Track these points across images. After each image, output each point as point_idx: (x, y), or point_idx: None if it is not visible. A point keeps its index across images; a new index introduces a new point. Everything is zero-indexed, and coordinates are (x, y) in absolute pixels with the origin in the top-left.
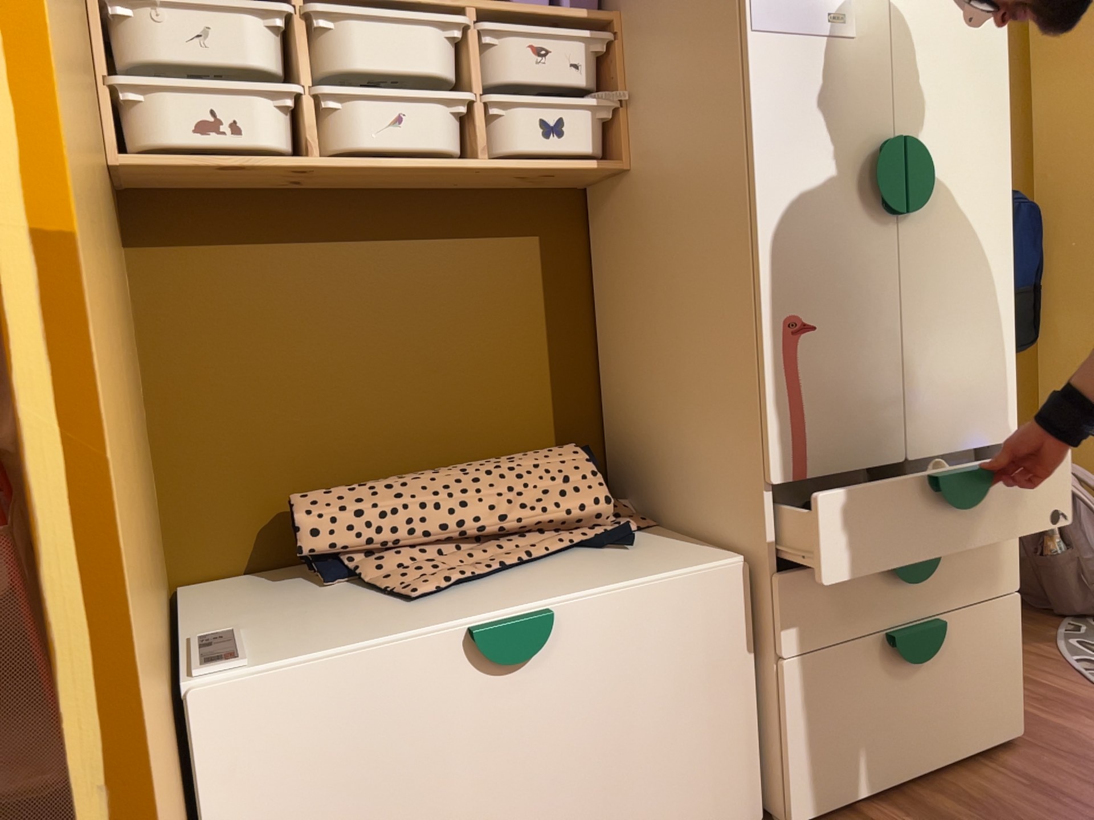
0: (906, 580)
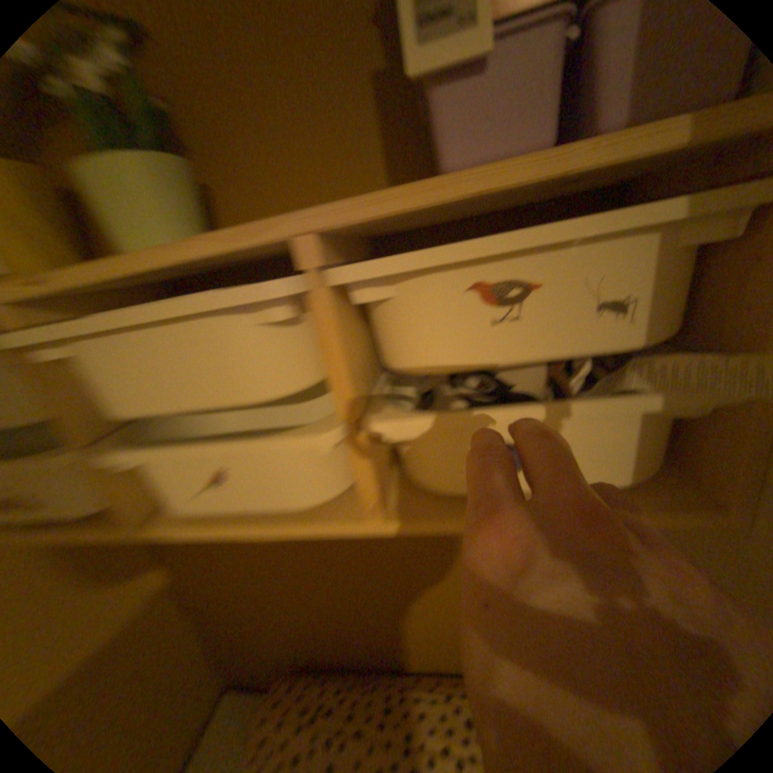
0: None
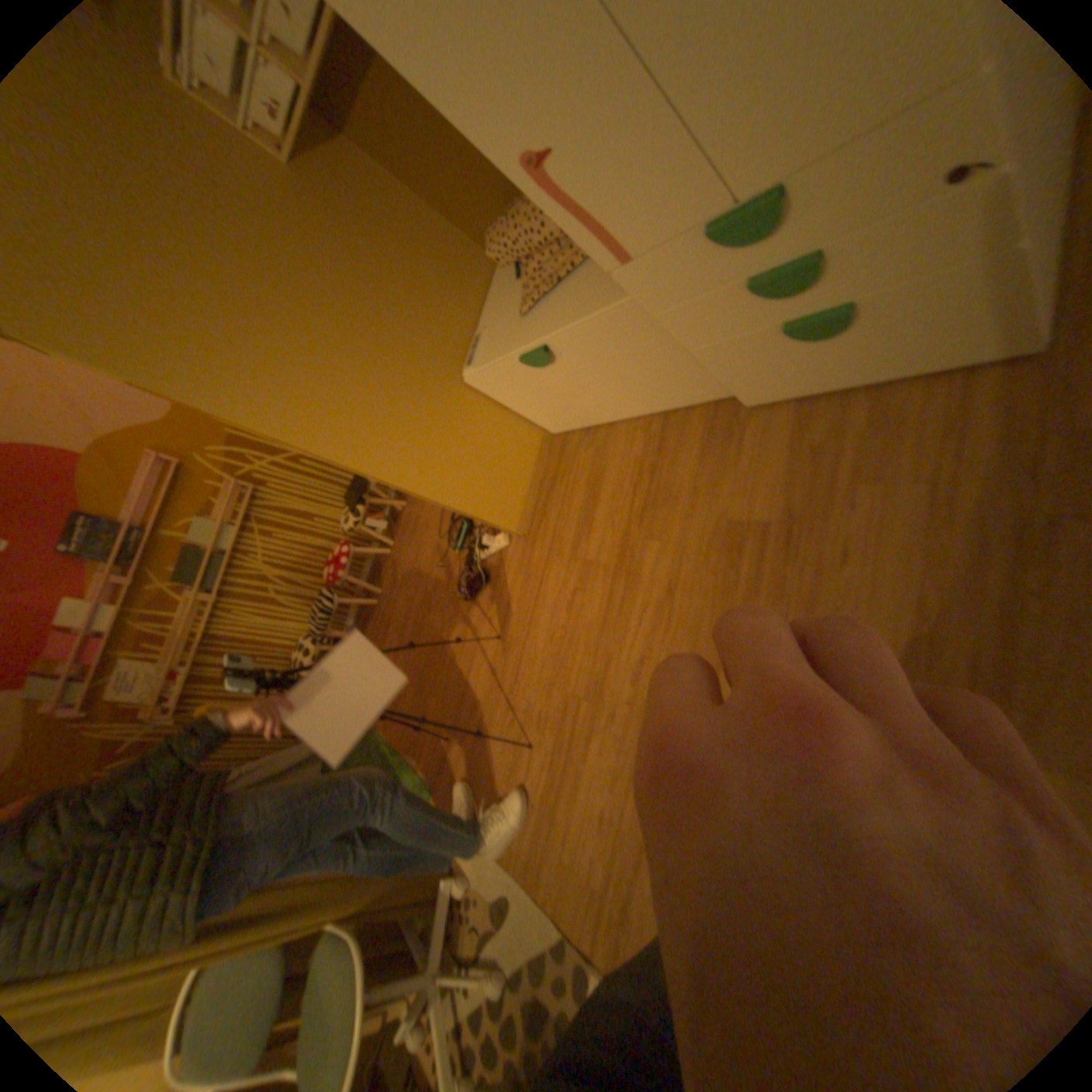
0: (775, 297)
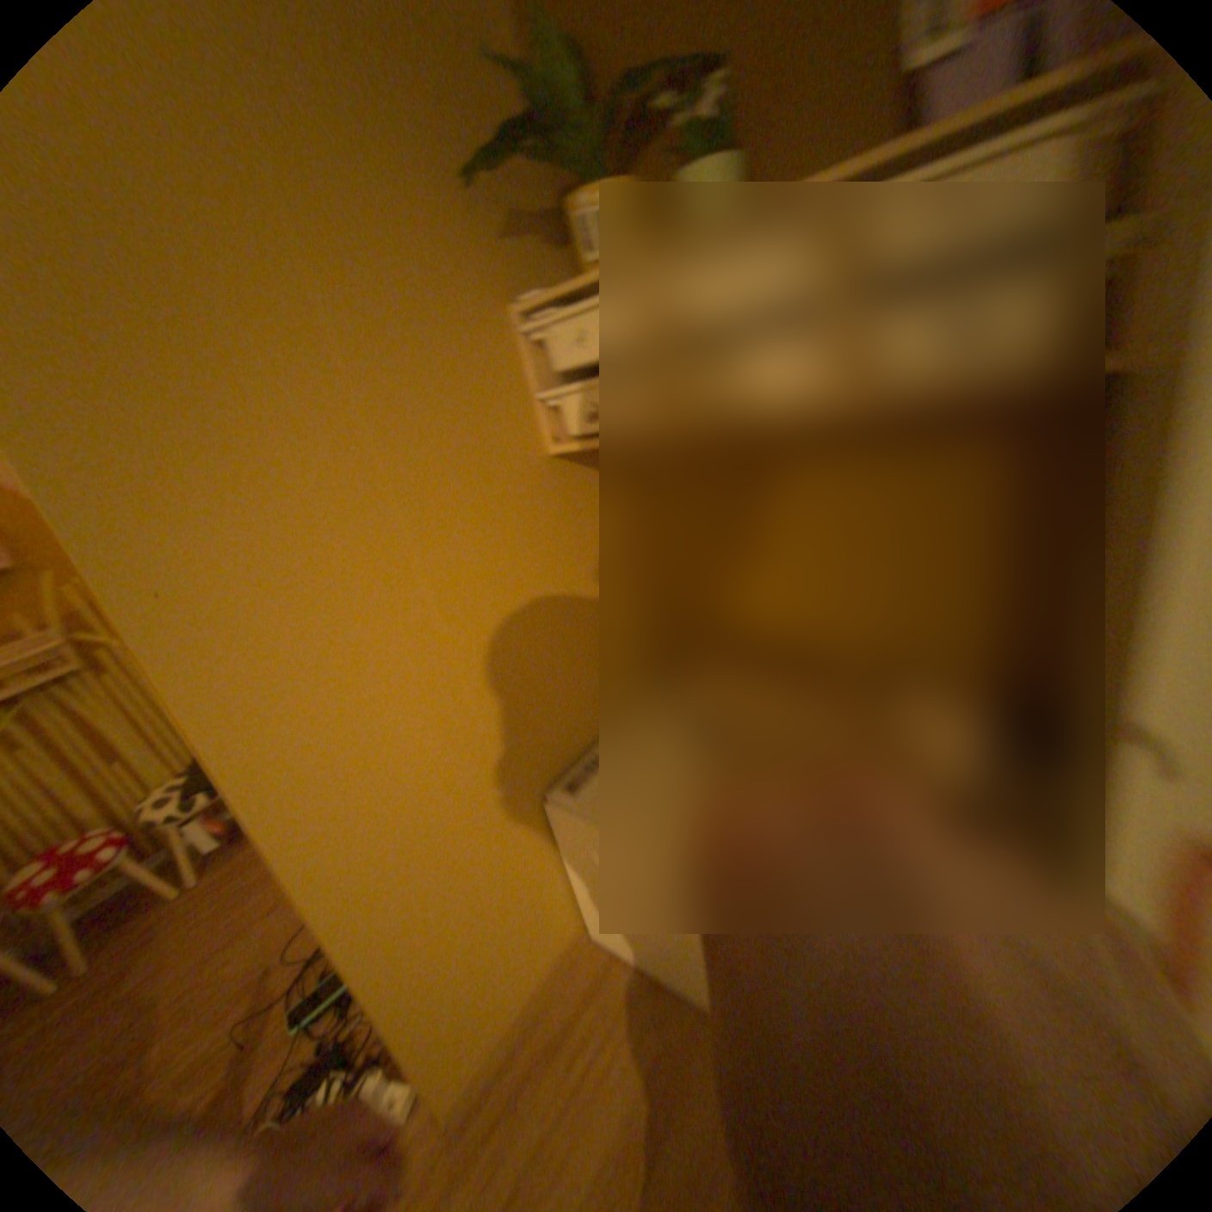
0: None
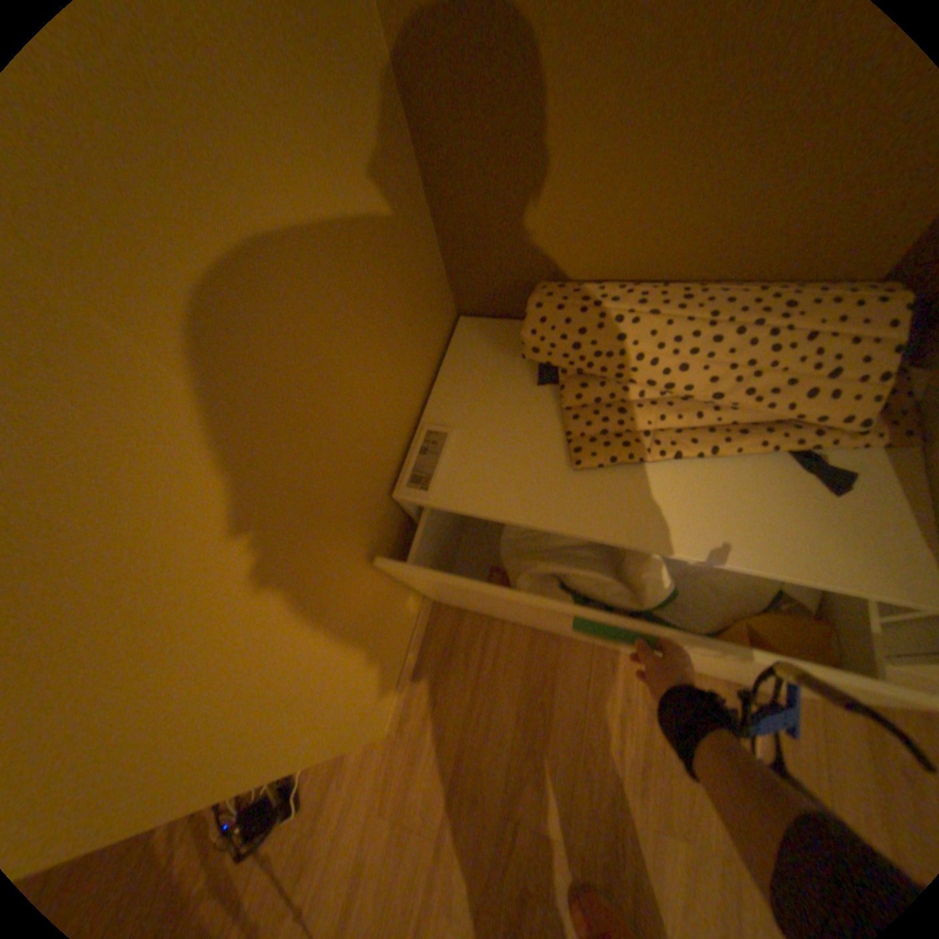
0: None
